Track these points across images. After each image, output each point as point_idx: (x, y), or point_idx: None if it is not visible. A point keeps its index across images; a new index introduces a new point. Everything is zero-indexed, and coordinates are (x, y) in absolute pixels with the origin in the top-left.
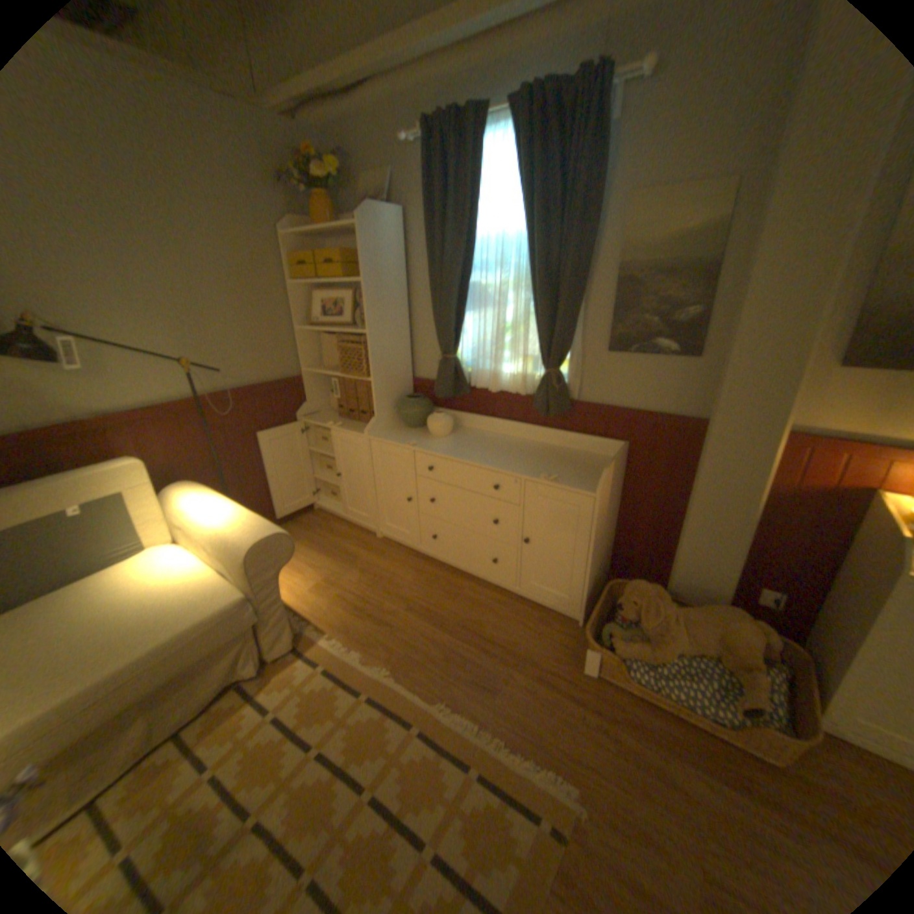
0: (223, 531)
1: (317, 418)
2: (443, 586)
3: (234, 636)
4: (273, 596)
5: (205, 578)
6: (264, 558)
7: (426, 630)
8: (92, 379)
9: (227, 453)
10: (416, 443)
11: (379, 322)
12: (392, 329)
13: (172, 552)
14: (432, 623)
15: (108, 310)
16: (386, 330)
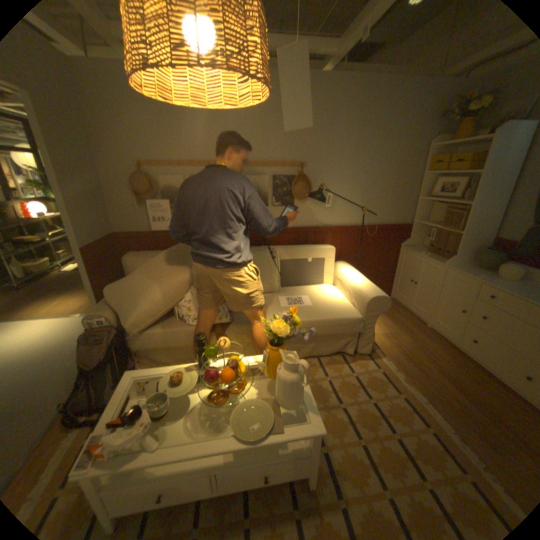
0: (360, 287)
1: (413, 249)
2: (471, 374)
3: (352, 332)
4: (372, 325)
5: (346, 303)
6: (376, 305)
7: (452, 390)
8: (328, 211)
9: (362, 255)
10: (486, 278)
11: (484, 198)
12: (492, 203)
13: (334, 288)
14: (457, 389)
15: (343, 184)
16: (487, 203)
